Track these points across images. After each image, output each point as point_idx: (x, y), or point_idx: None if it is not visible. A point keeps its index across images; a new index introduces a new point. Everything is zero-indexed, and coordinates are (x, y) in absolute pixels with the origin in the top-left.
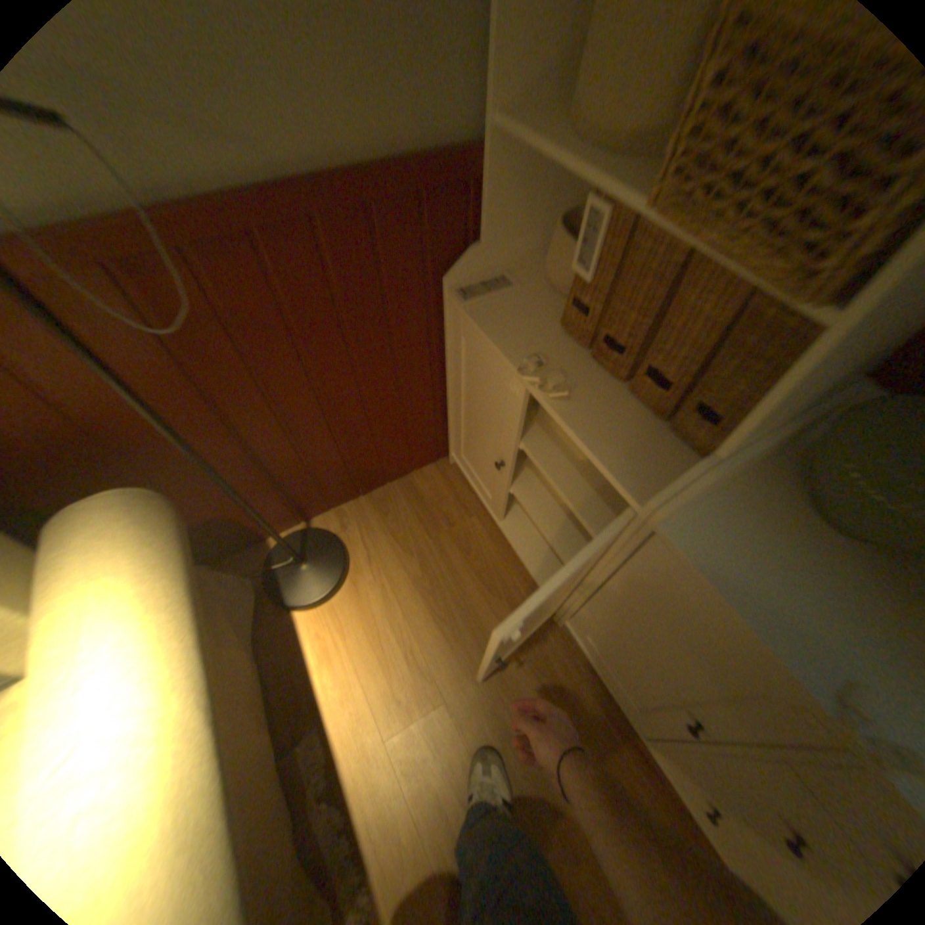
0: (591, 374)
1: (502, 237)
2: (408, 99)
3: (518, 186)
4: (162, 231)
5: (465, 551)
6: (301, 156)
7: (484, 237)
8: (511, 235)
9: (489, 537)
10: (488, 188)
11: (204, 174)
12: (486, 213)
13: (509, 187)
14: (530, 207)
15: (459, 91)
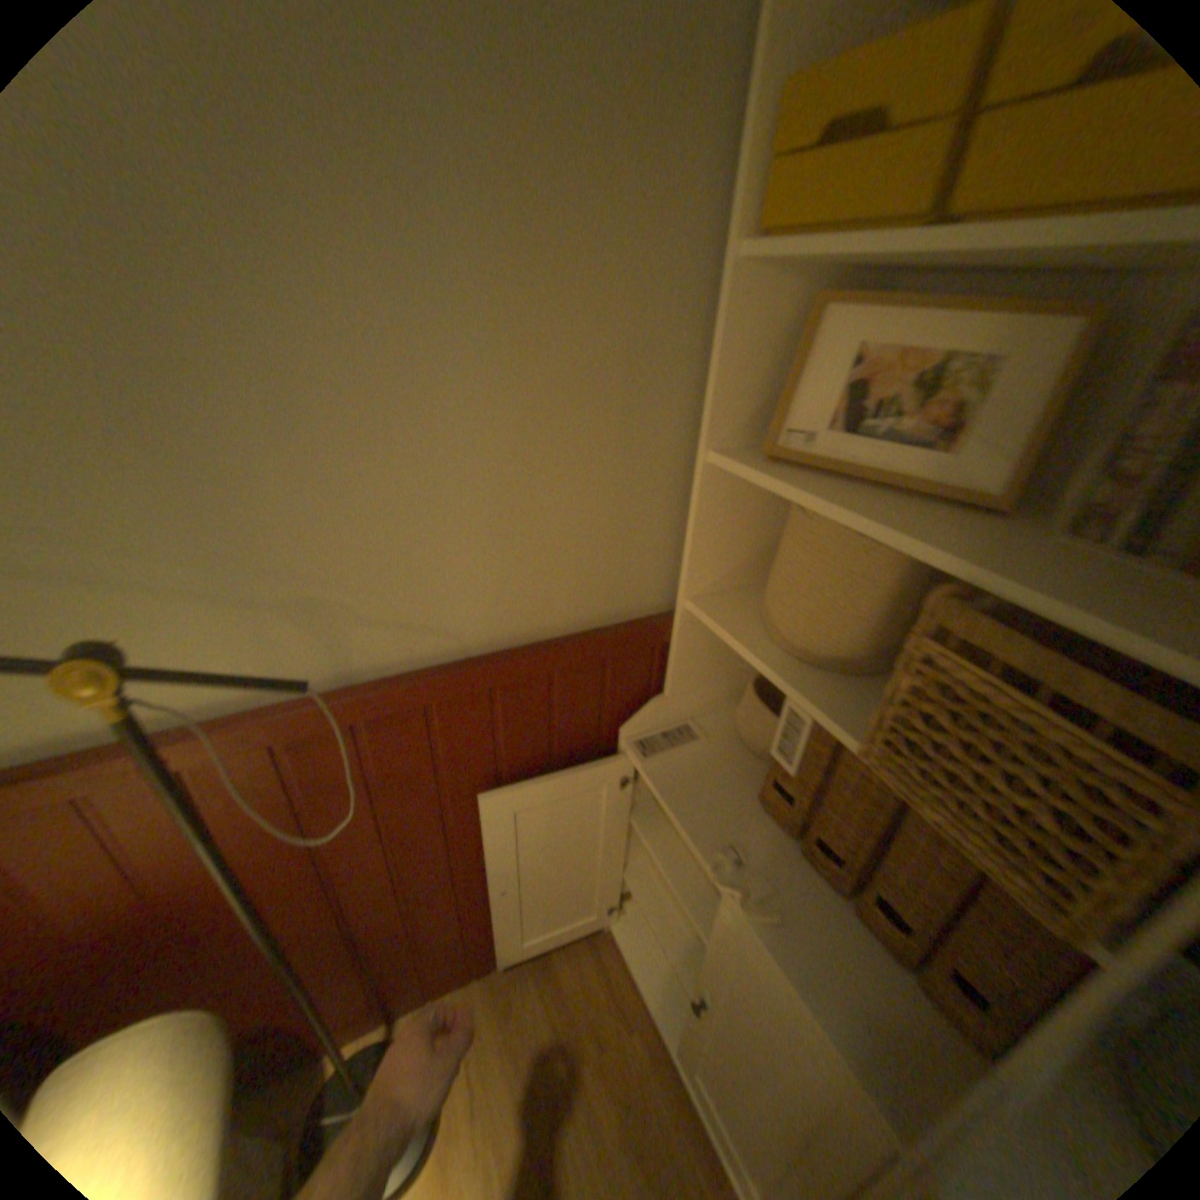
0: (805, 882)
1: (688, 691)
2: (604, 592)
3: (707, 650)
4: (341, 717)
5: (622, 1107)
6: (495, 640)
7: (669, 690)
8: (698, 688)
9: (659, 1079)
10: (675, 651)
11: (399, 662)
12: (671, 670)
13: (697, 652)
14: (718, 665)
15: (652, 582)
